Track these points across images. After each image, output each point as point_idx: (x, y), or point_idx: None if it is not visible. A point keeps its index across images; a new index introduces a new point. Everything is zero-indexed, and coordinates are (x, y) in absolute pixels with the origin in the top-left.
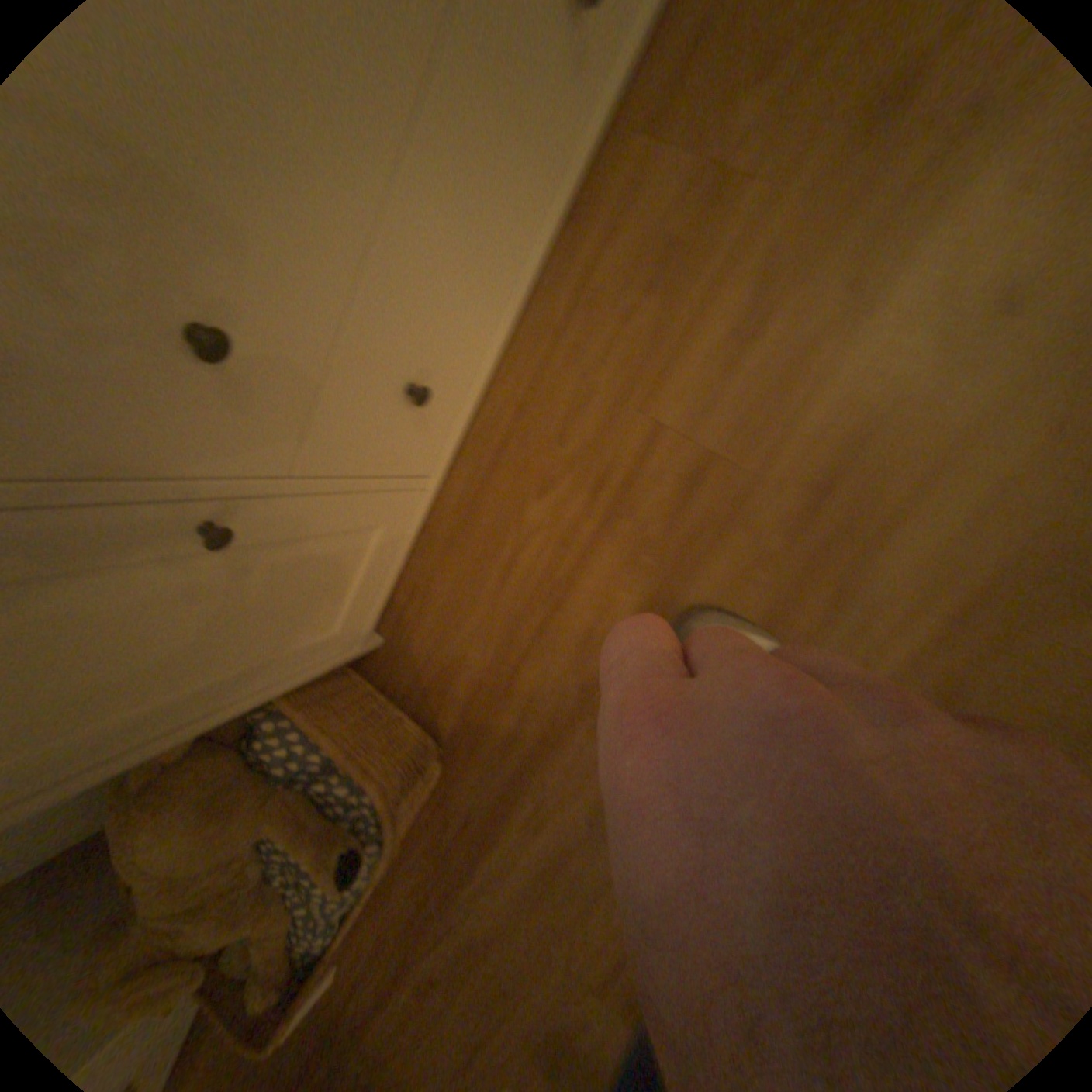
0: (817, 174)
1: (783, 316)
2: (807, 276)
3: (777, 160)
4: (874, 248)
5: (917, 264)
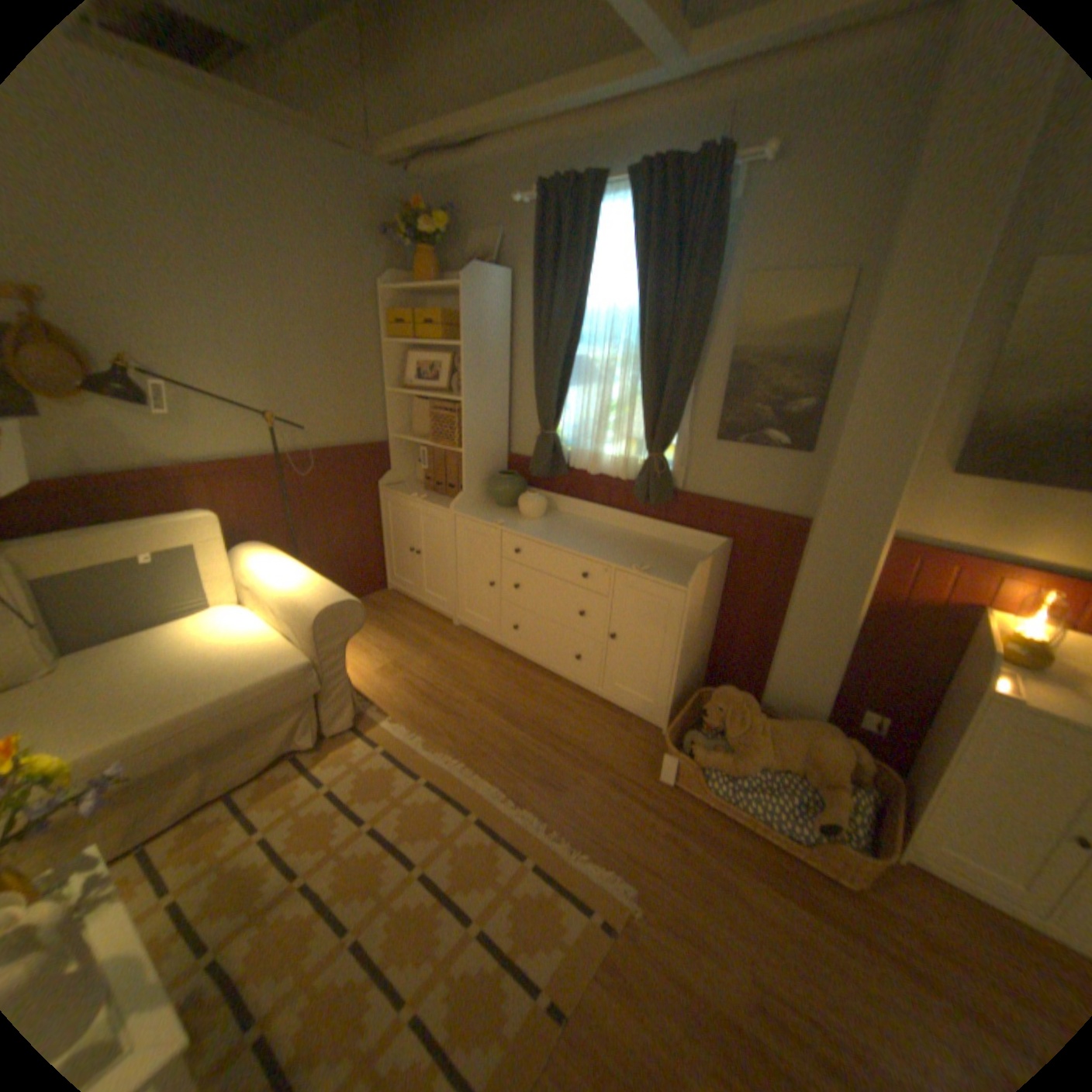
0: None
1: None
2: None
3: None
4: None
5: None
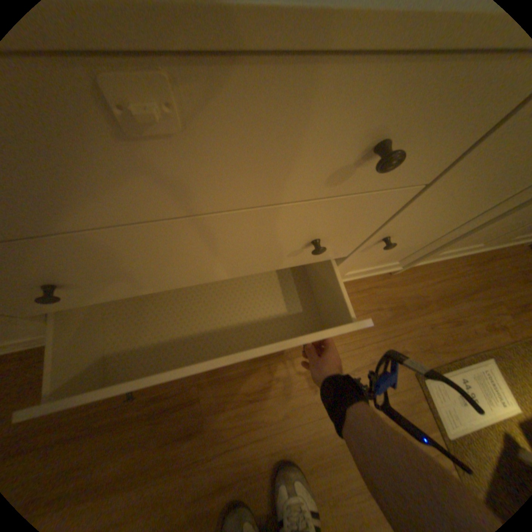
0: (303, 377)
1: (262, 411)
2: (278, 405)
3: (298, 361)
4: (298, 417)
5: (304, 436)
